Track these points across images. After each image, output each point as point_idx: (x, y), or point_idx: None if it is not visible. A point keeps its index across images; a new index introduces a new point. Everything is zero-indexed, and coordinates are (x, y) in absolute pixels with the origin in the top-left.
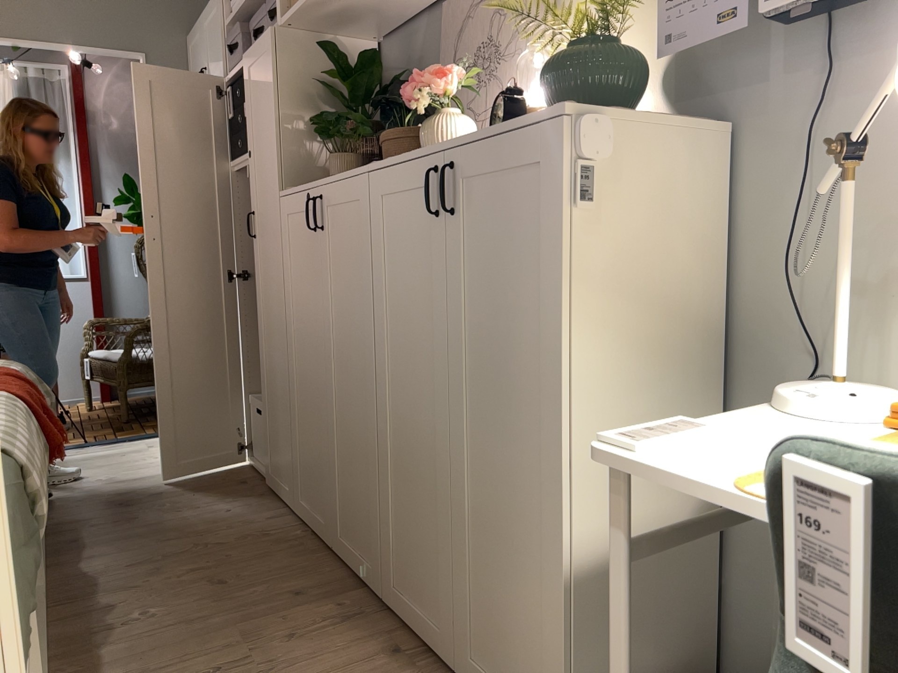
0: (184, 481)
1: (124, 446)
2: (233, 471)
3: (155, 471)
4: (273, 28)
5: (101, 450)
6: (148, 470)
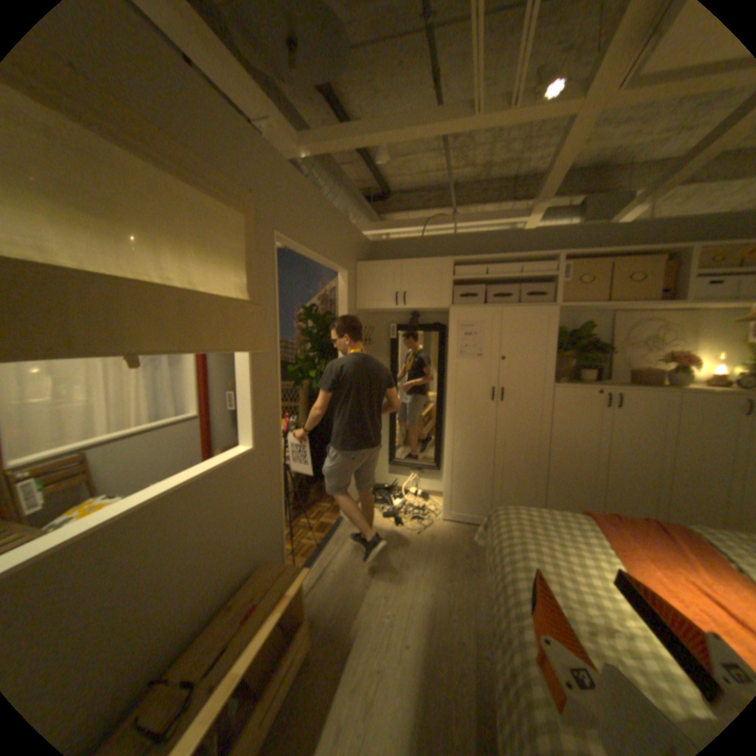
0: (452, 544)
1: (342, 539)
2: (451, 528)
3: (419, 546)
4: (557, 308)
5: (338, 548)
6: (413, 547)
